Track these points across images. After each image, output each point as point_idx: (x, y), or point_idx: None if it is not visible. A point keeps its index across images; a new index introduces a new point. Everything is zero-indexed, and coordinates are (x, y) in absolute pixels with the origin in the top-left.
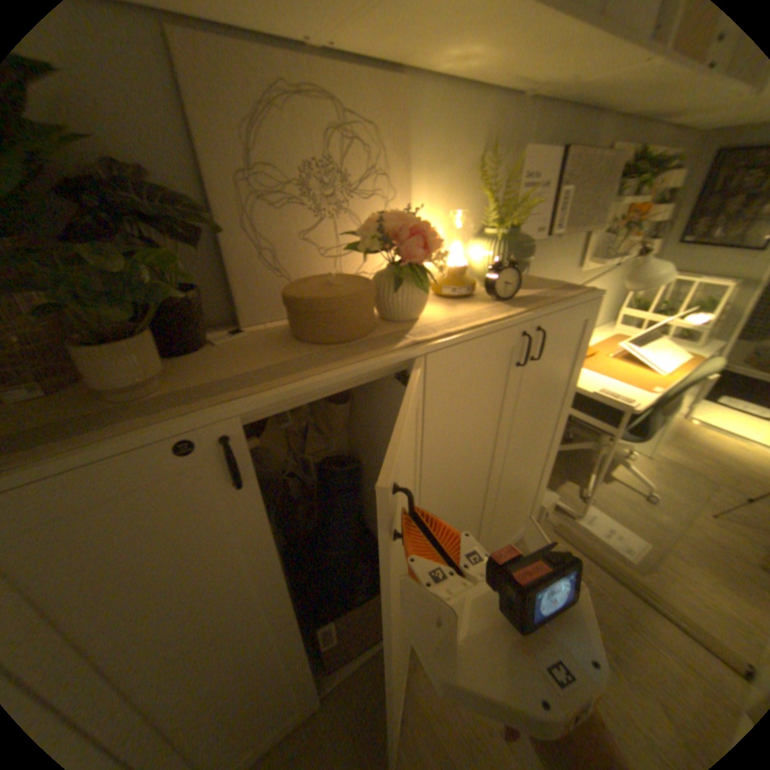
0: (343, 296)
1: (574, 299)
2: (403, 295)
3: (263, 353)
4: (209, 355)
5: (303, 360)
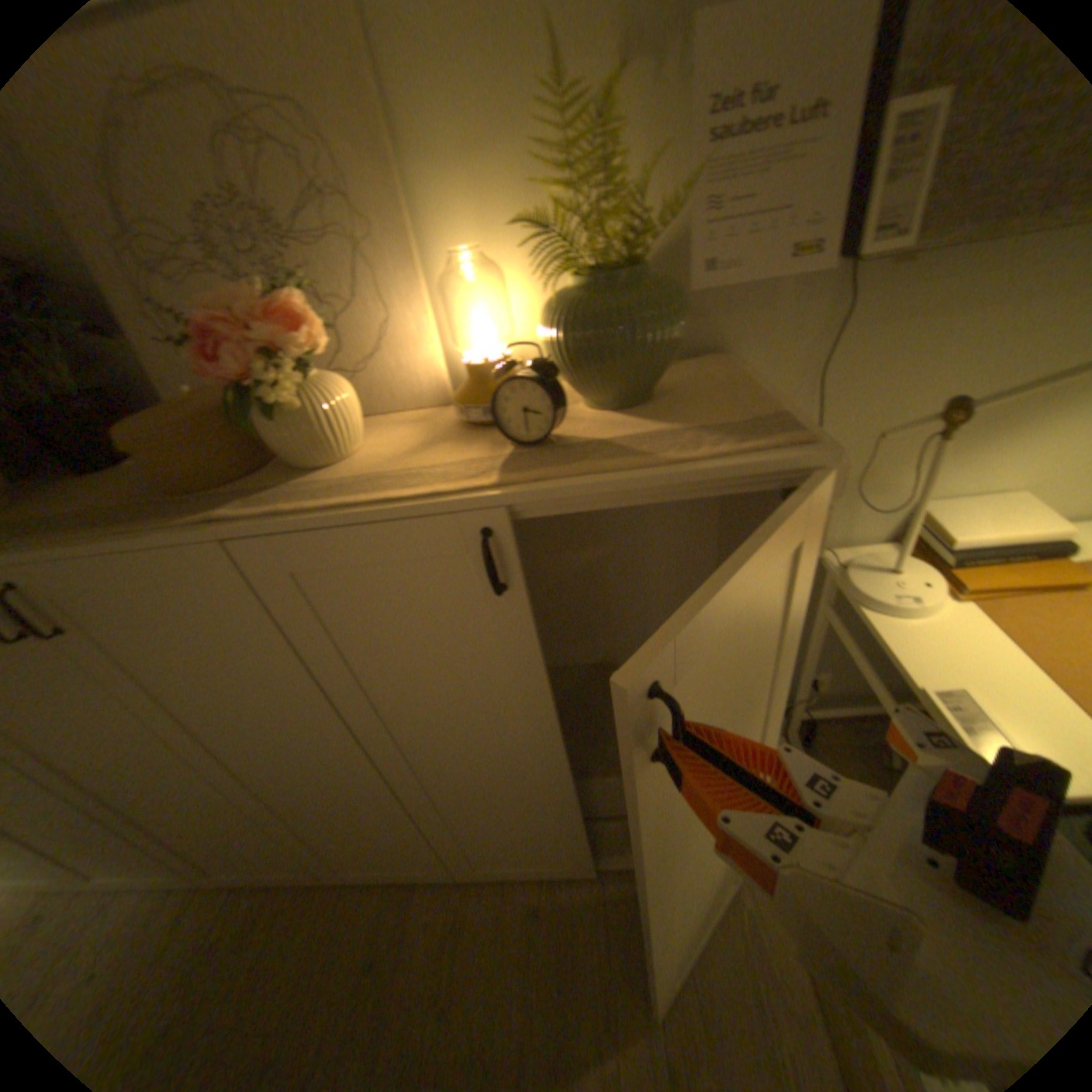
0: (122, 433)
1: (663, 469)
2: (261, 429)
3: (101, 492)
4: (80, 483)
5: (88, 515)
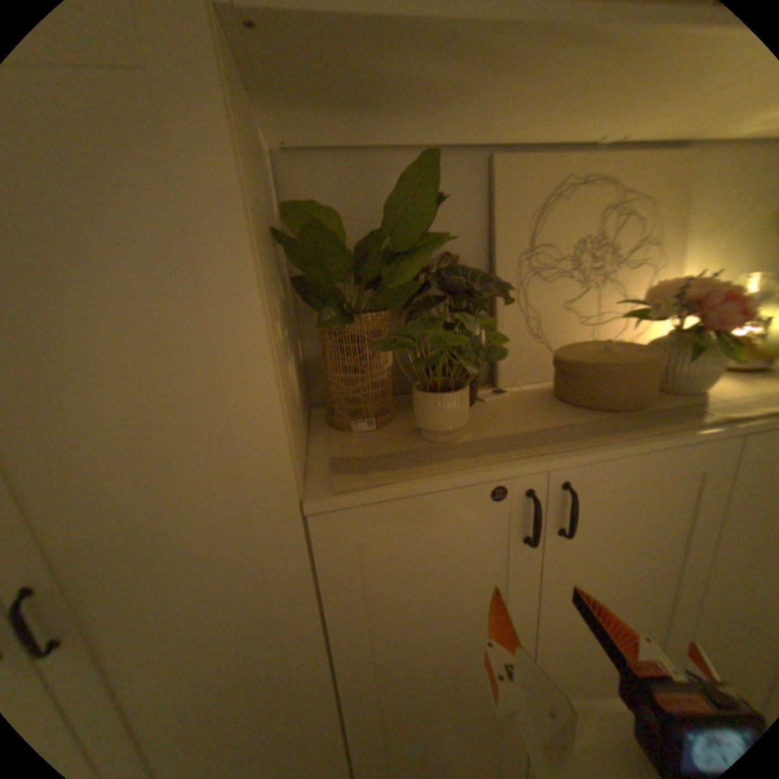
0: (638, 363)
1: None
2: (696, 365)
3: (540, 415)
4: (486, 411)
5: (591, 426)
